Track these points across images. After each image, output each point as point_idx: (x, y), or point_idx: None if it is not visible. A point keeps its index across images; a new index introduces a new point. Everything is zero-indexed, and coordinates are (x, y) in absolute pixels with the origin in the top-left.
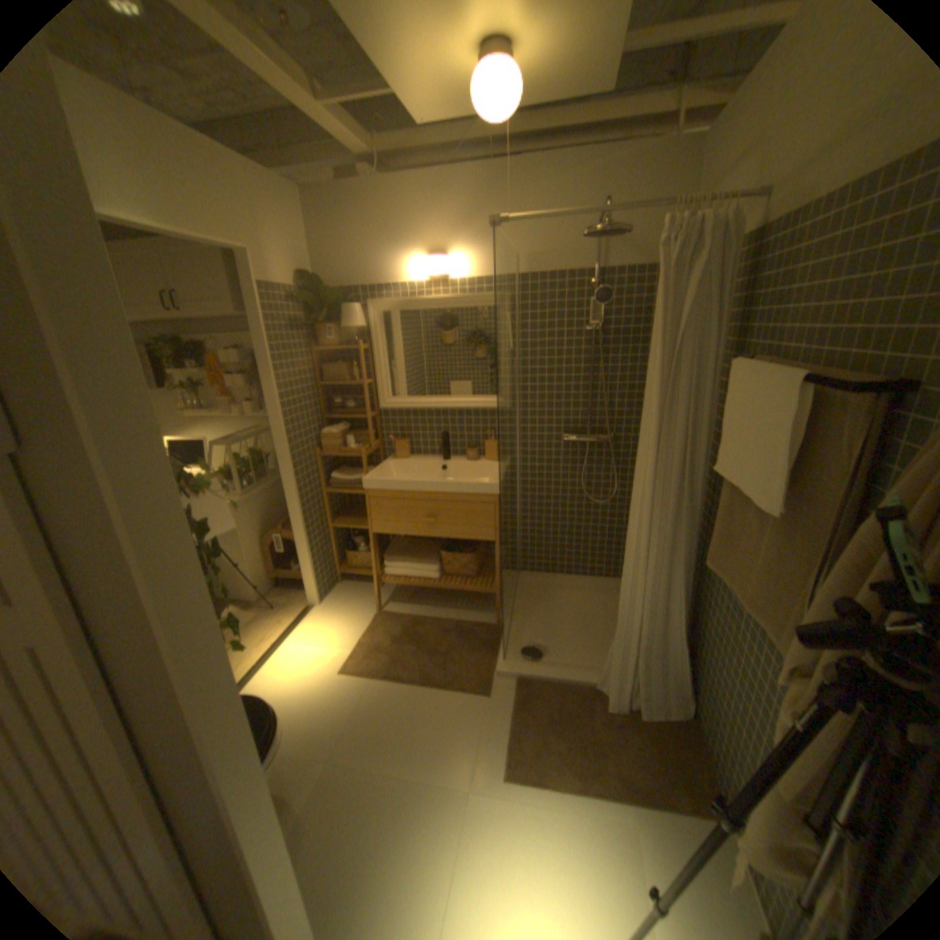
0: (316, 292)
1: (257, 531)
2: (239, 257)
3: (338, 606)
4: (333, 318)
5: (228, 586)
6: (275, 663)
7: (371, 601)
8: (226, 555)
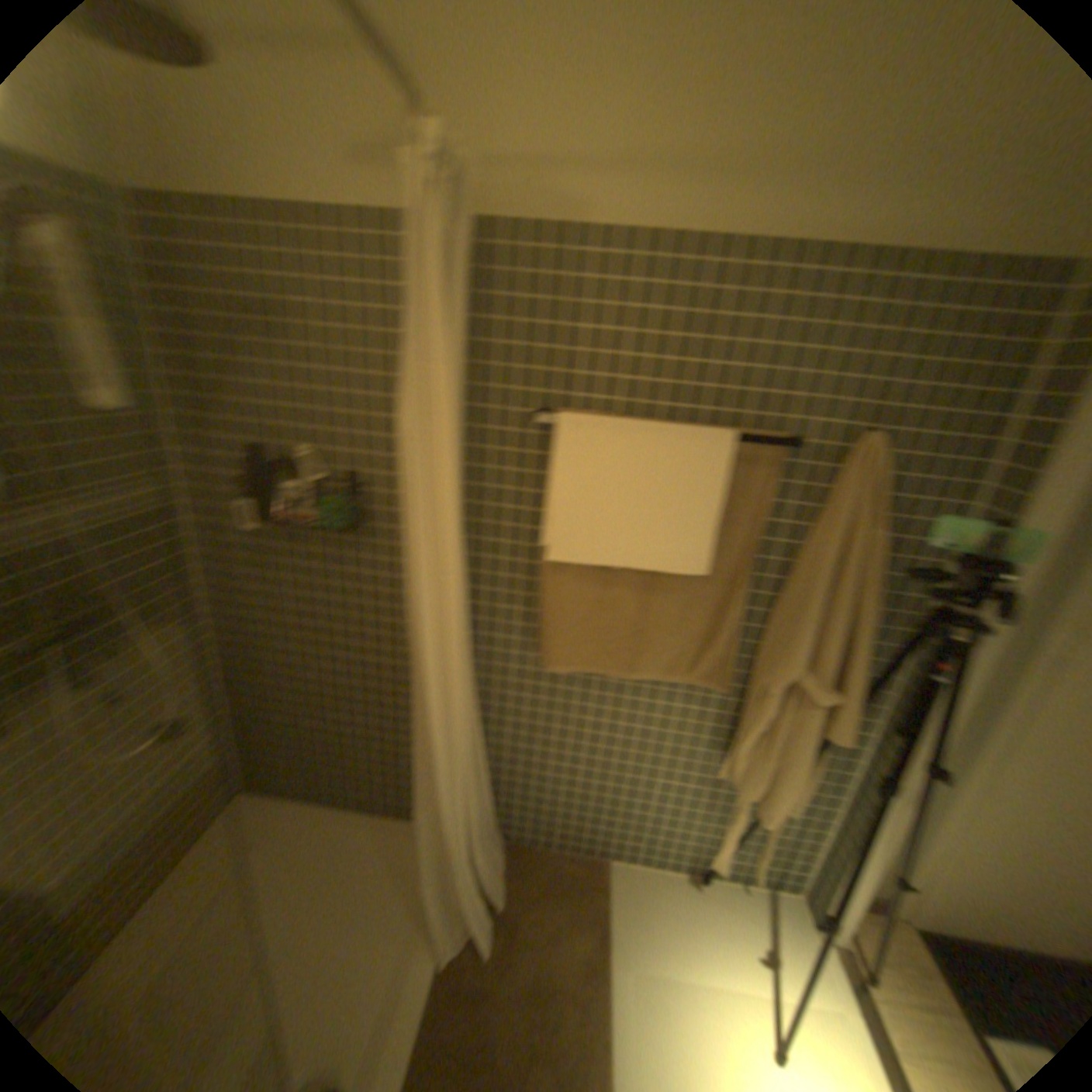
0: None
1: None
2: None
3: None
4: None
5: None
6: None
7: None
8: None
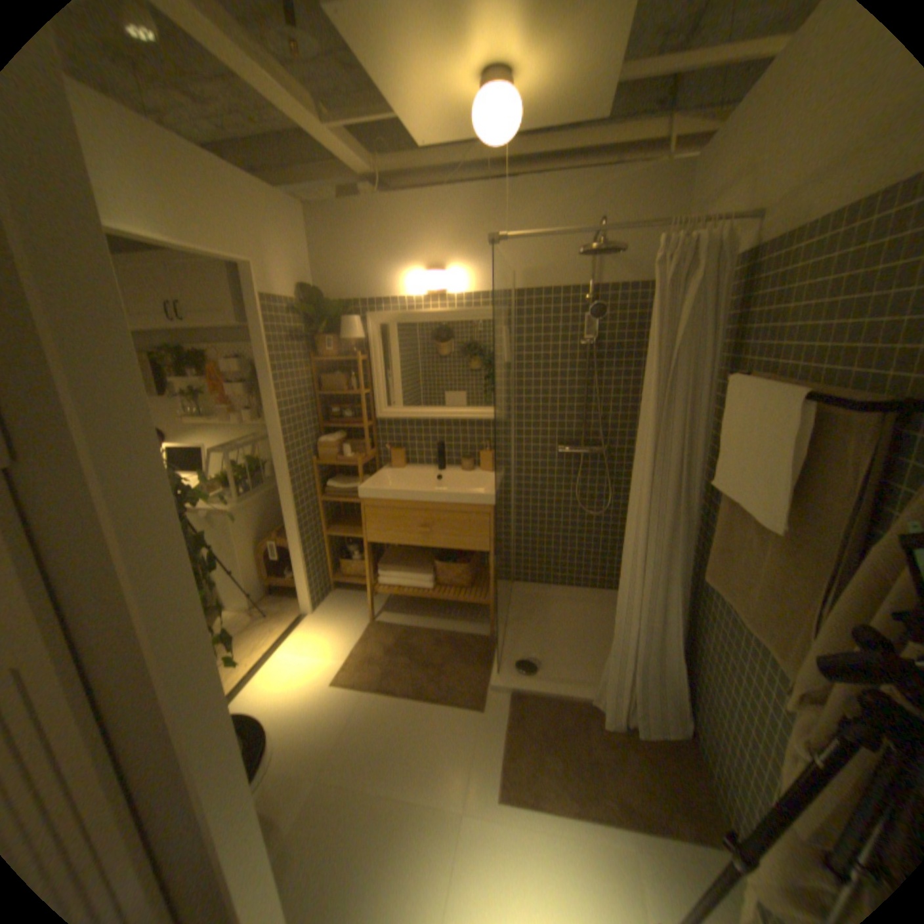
0: (317, 305)
1: (252, 539)
2: (244, 271)
3: (331, 616)
4: (333, 330)
5: (222, 594)
6: (267, 674)
7: (364, 611)
8: (221, 562)
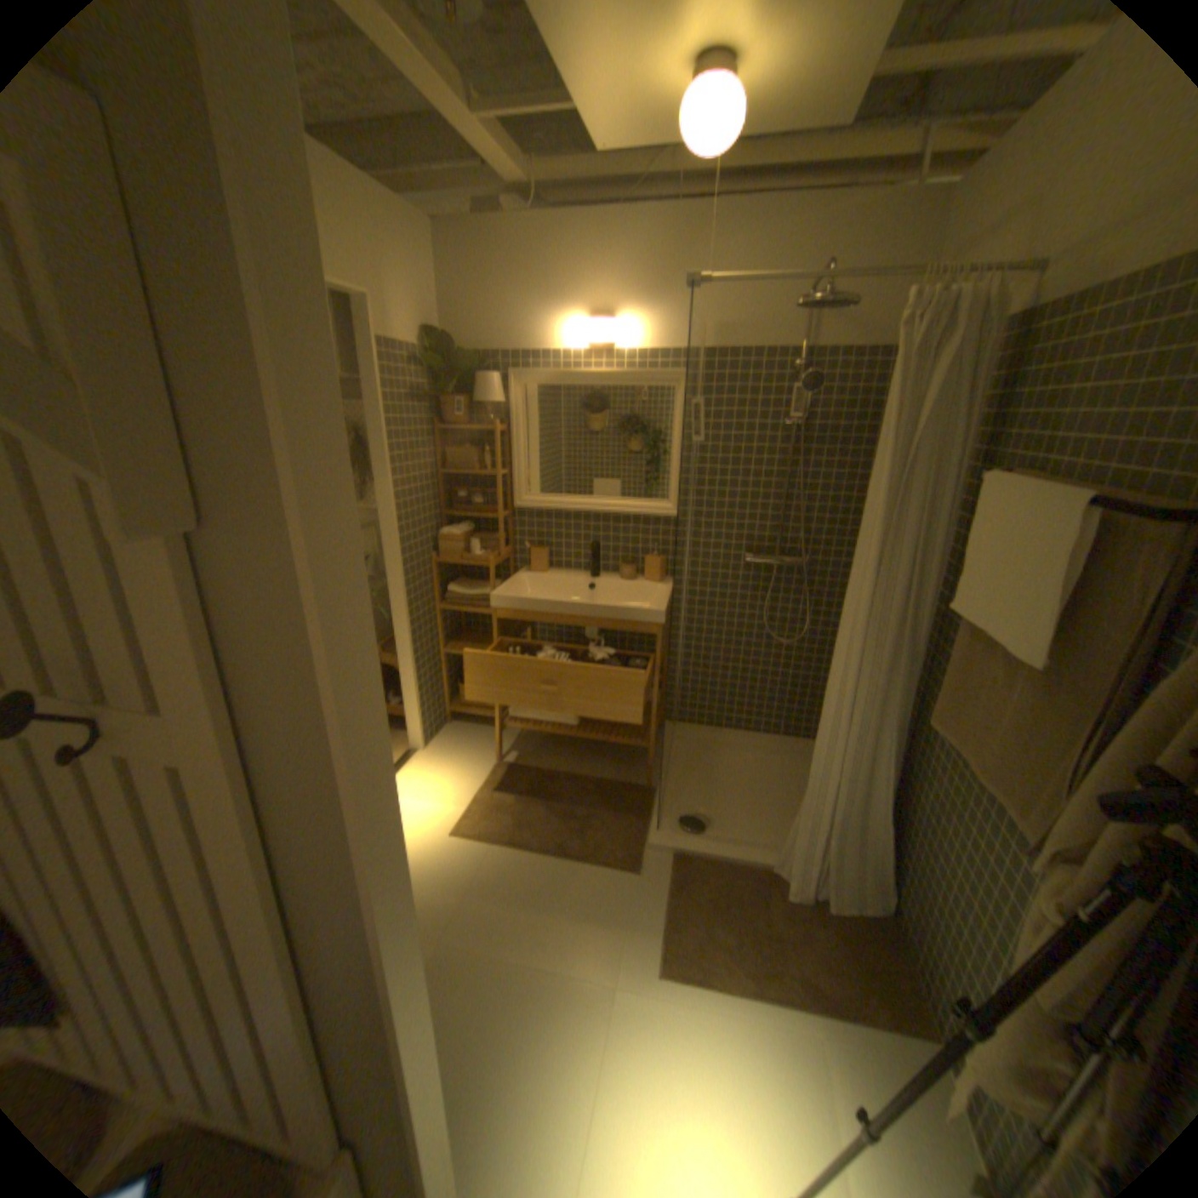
0: (444, 355)
1: None
2: (358, 305)
3: (447, 753)
4: (464, 389)
5: None
6: None
7: (488, 749)
8: None
